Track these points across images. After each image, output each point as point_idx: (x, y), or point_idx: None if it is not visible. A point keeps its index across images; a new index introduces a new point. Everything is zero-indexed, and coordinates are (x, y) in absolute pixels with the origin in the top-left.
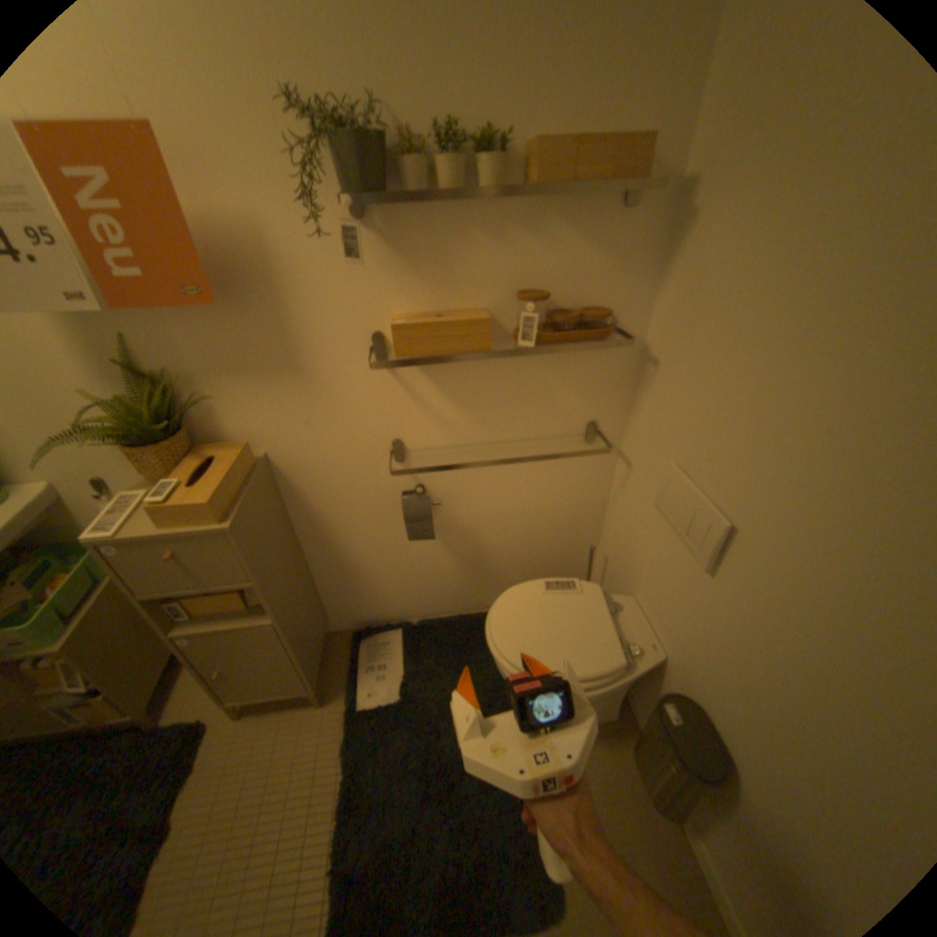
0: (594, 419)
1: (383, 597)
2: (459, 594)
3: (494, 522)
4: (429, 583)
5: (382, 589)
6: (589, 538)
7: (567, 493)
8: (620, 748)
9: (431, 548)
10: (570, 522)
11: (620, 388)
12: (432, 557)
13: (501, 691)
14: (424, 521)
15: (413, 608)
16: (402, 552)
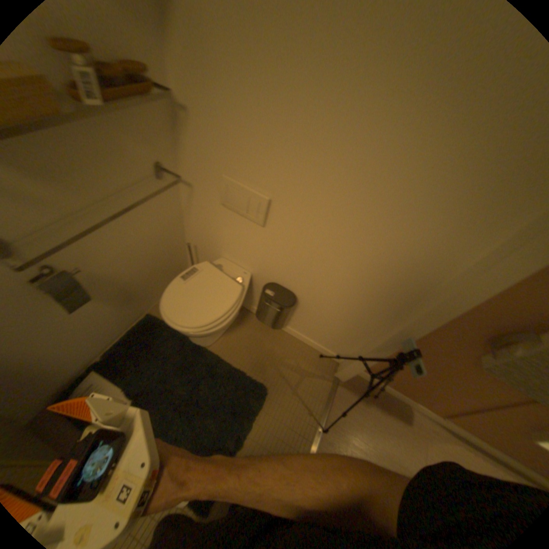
0: (155, 161)
1: (61, 364)
2: (119, 321)
3: (122, 262)
4: (93, 329)
5: (56, 361)
6: (180, 240)
7: (159, 219)
8: (246, 323)
9: (83, 306)
10: (168, 236)
11: (166, 132)
12: (87, 312)
13: (184, 346)
14: (75, 290)
15: (90, 353)
16: (58, 324)
